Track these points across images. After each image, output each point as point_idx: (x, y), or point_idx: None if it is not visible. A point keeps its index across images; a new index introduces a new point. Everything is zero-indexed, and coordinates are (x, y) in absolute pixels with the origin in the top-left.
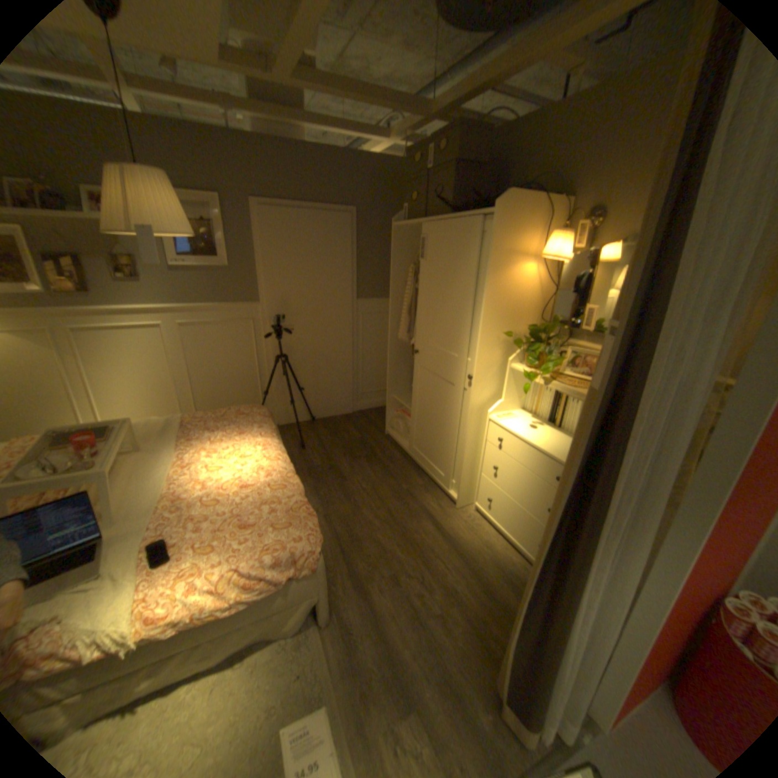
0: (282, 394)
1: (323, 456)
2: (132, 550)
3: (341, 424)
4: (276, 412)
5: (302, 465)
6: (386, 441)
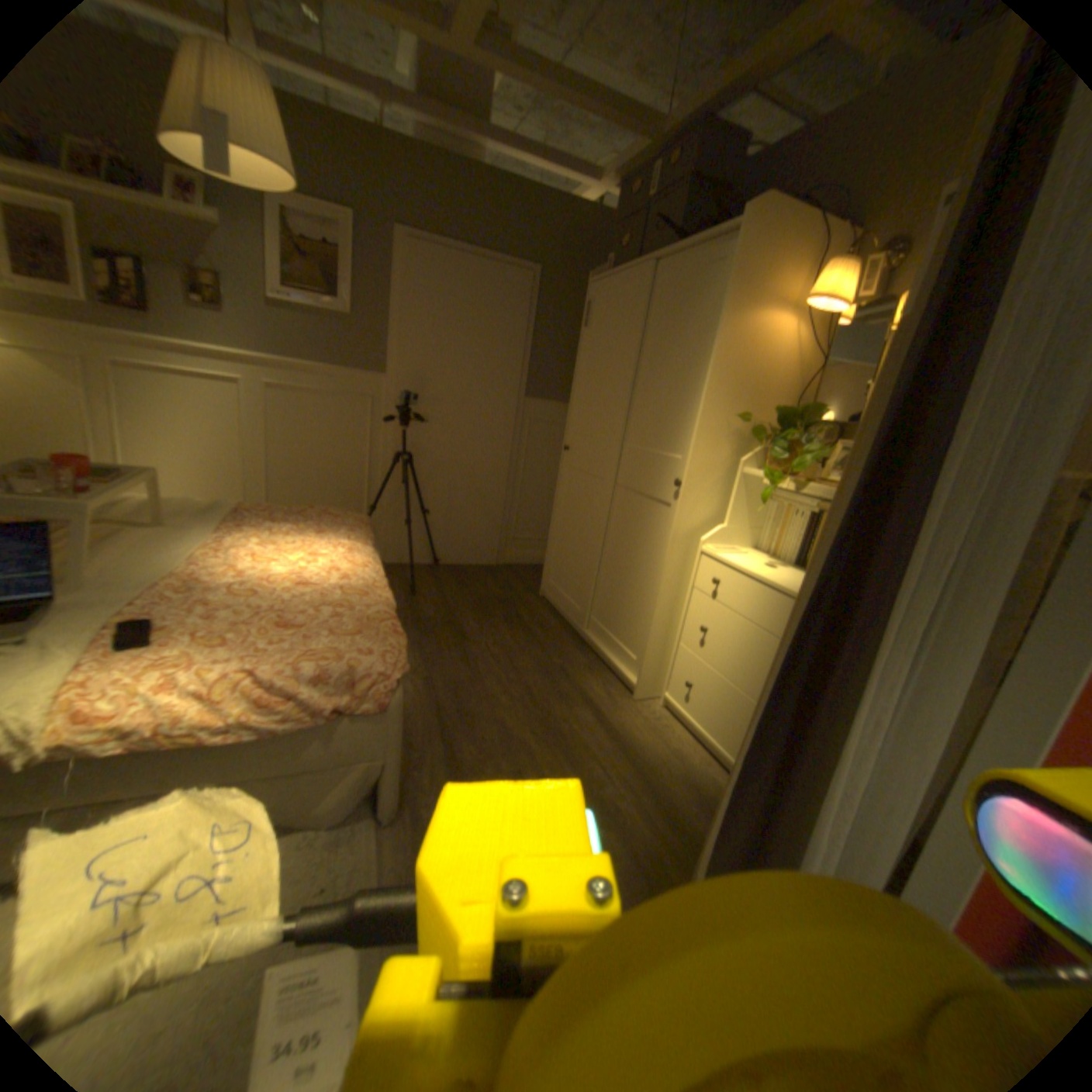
0: (397, 515)
1: (440, 606)
2: (96, 620)
3: (475, 574)
4: (384, 542)
5: (407, 611)
6: (539, 603)
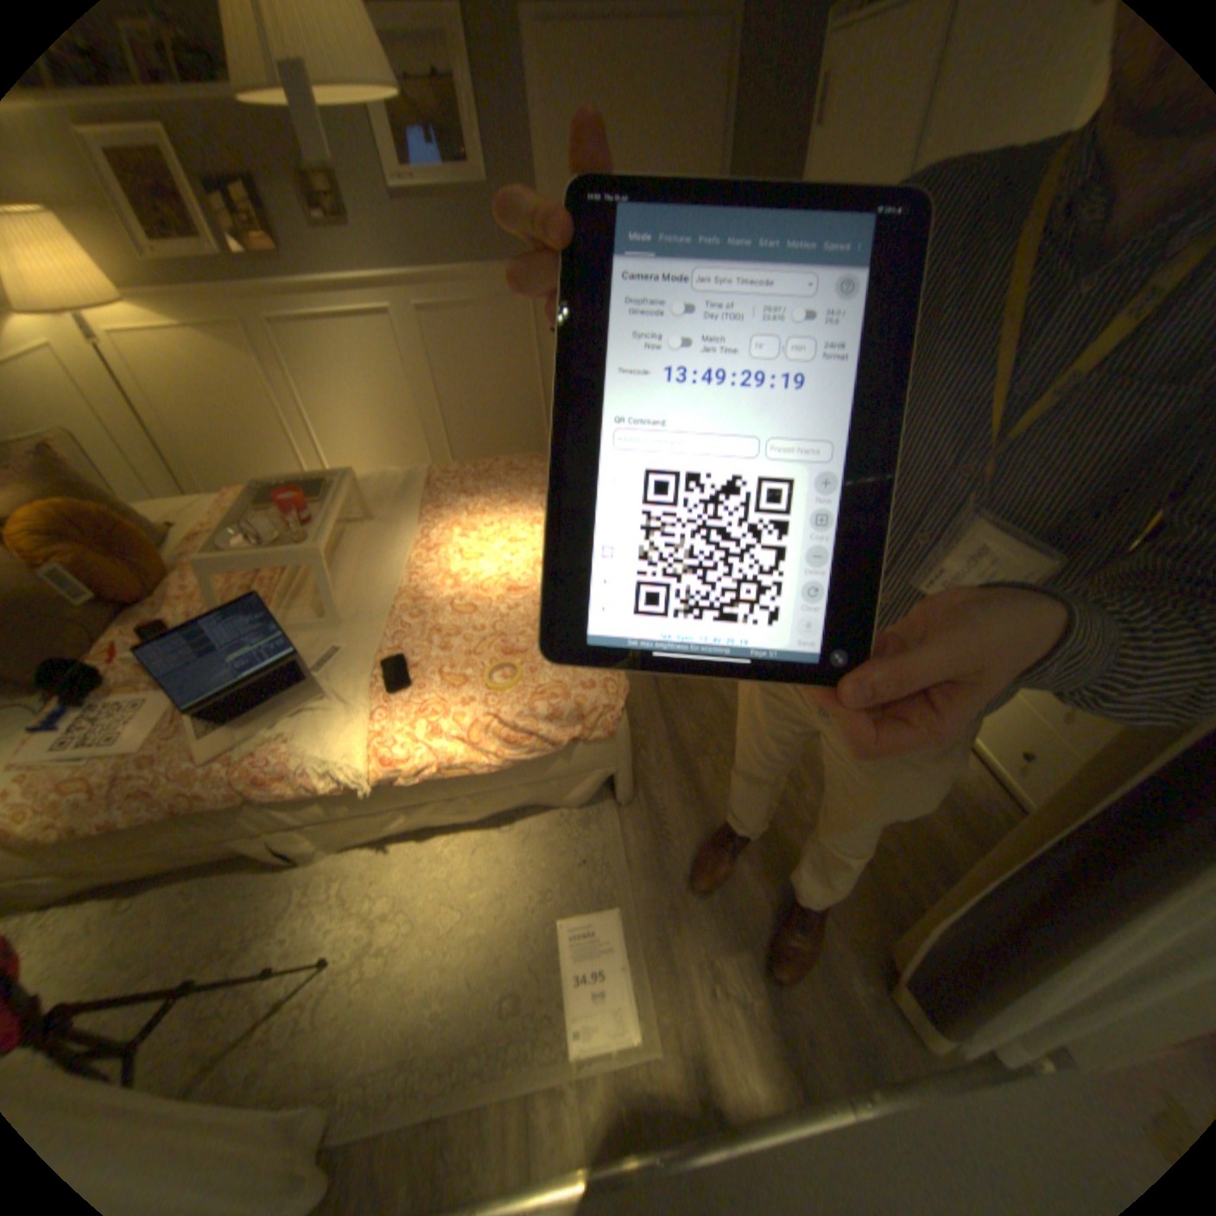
0: None
1: None
2: (362, 665)
3: None
4: None
5: None
6: None
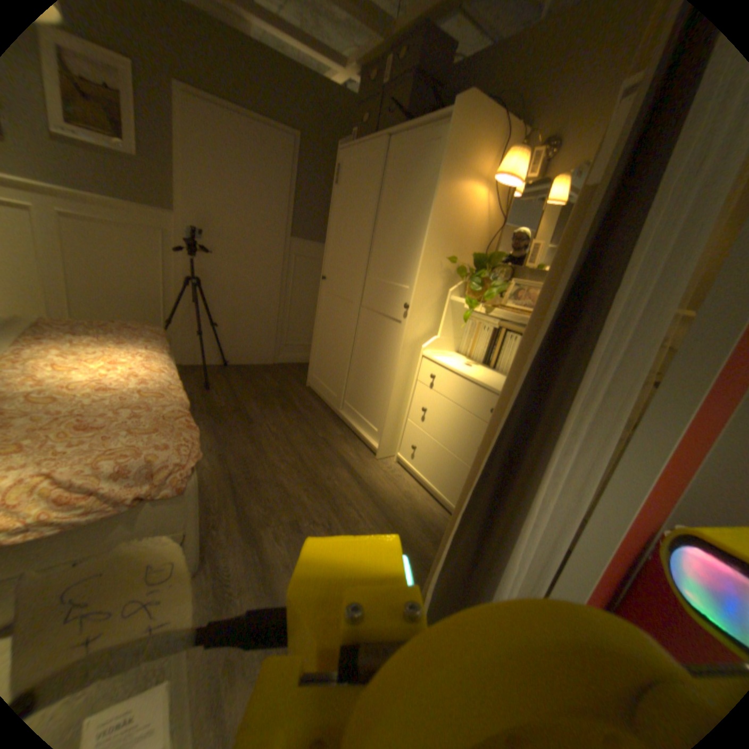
0: (190, 328)
1: (230, 398)
2: None
3: (257, 372)
4: (181, 349)
5: (202, 404)
6: (306, 392)
